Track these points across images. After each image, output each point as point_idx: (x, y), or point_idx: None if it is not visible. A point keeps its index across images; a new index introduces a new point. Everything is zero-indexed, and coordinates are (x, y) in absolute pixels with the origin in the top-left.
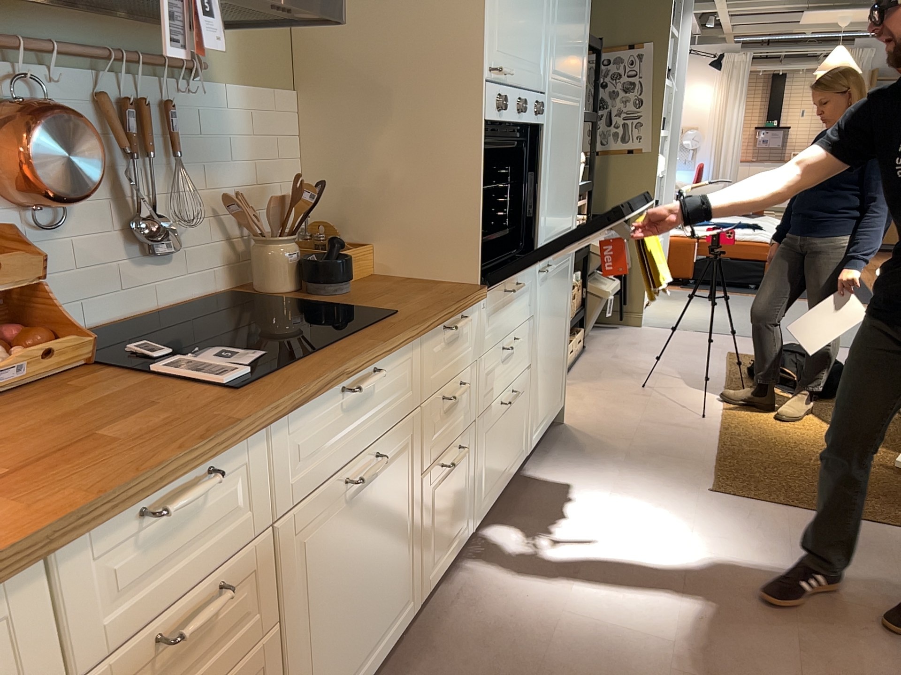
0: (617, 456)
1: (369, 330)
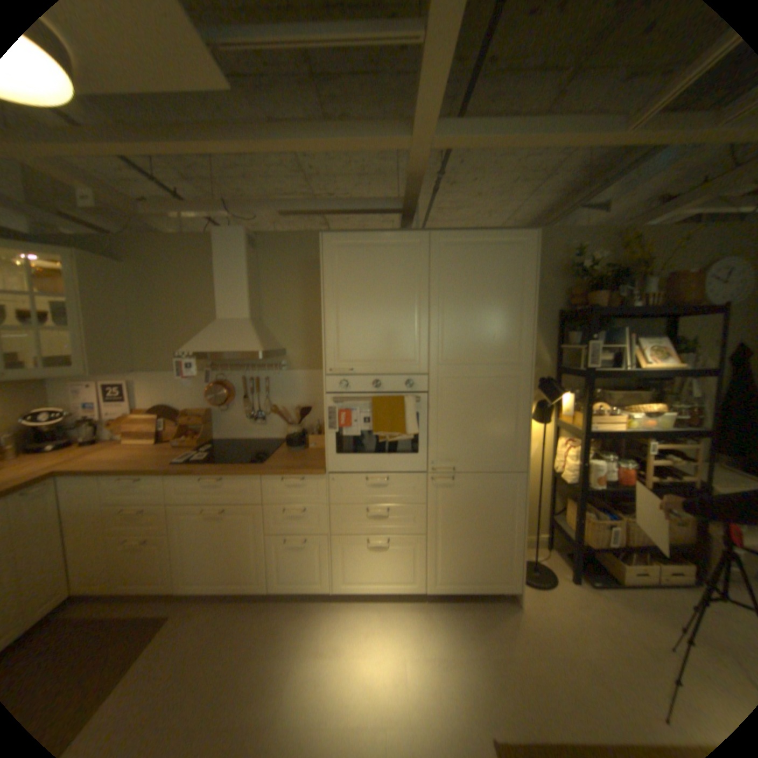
0: (499, 655)
1: (236, 465)
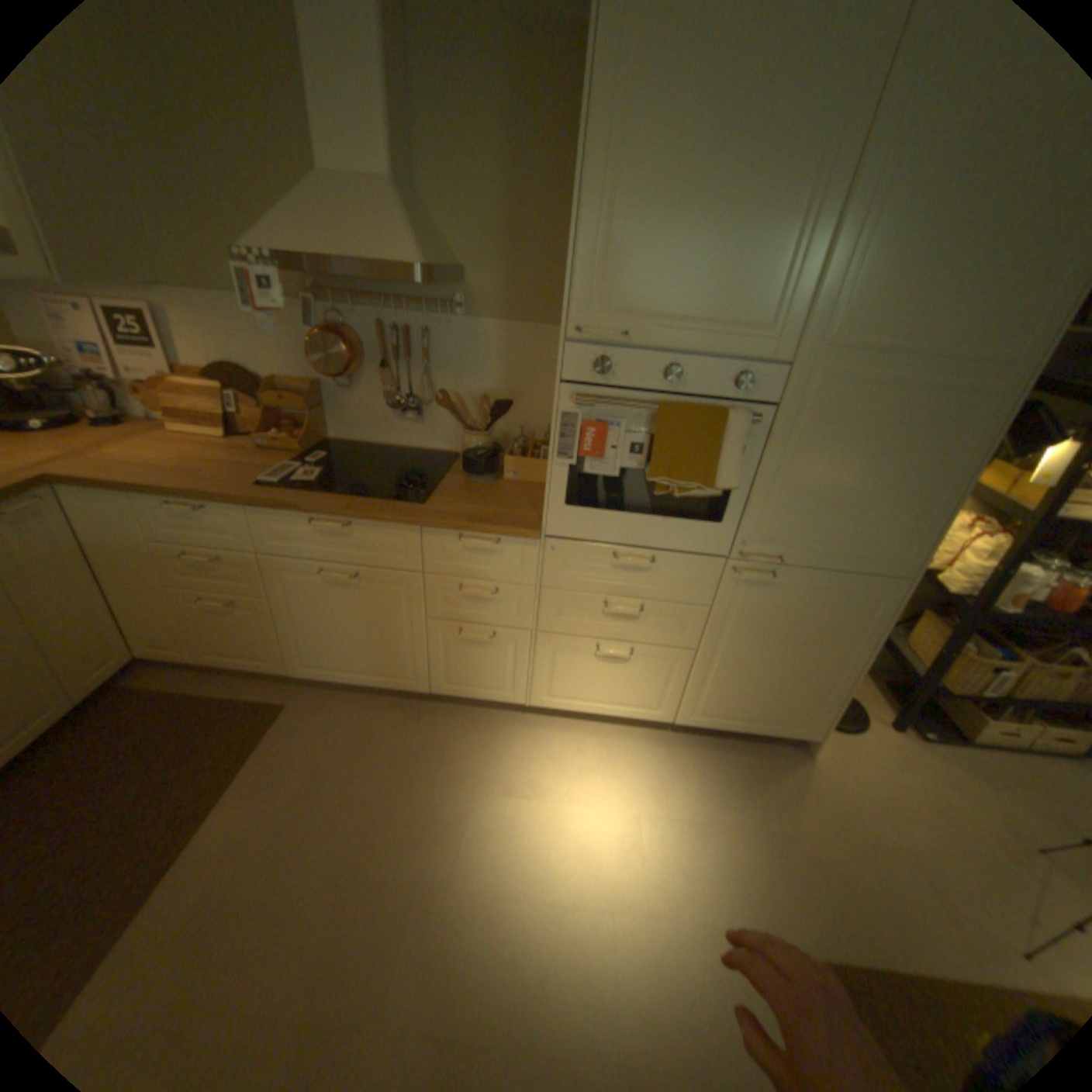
0: (777, 826)
1: (375, 501)
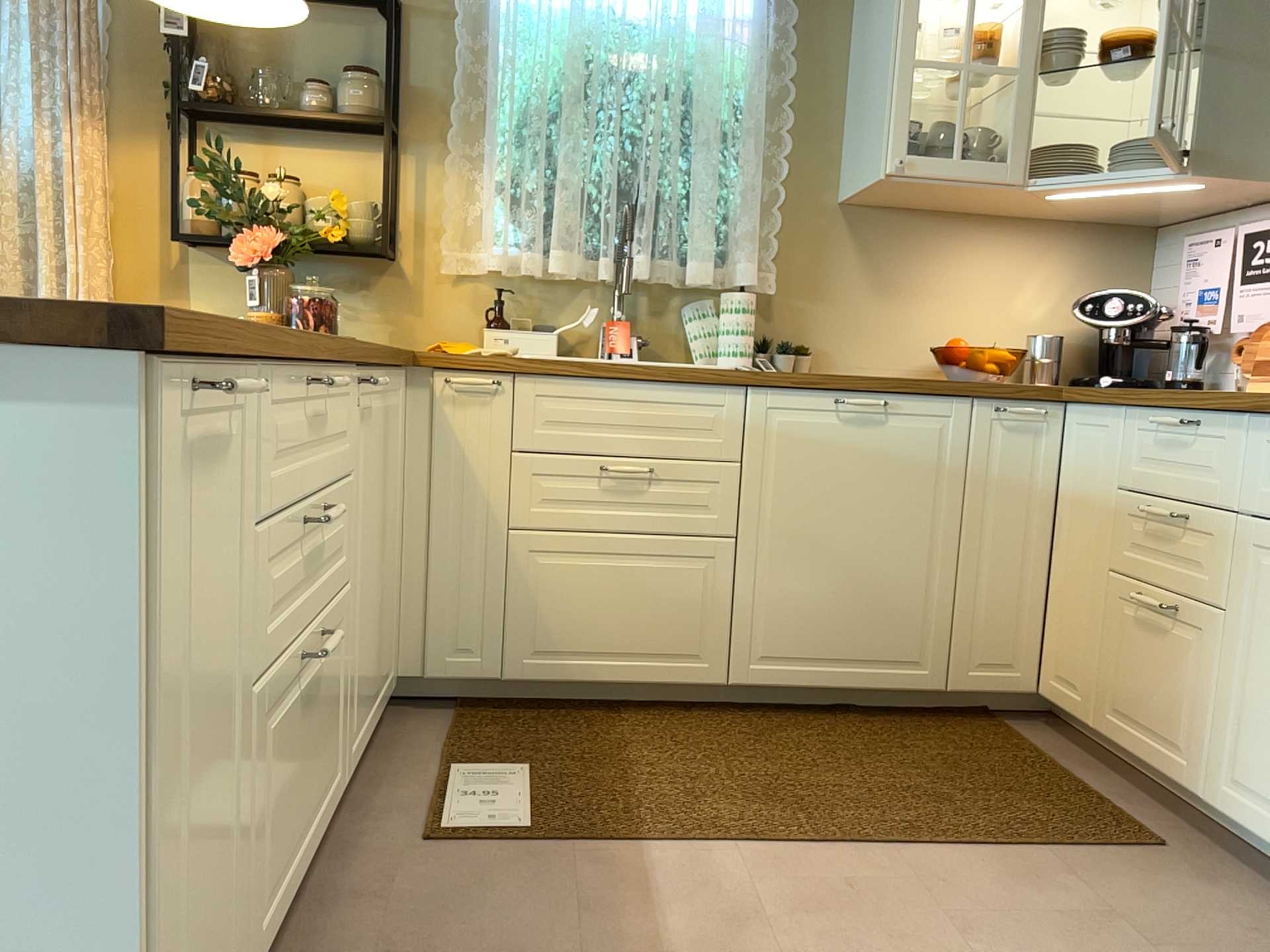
0: None
1: None
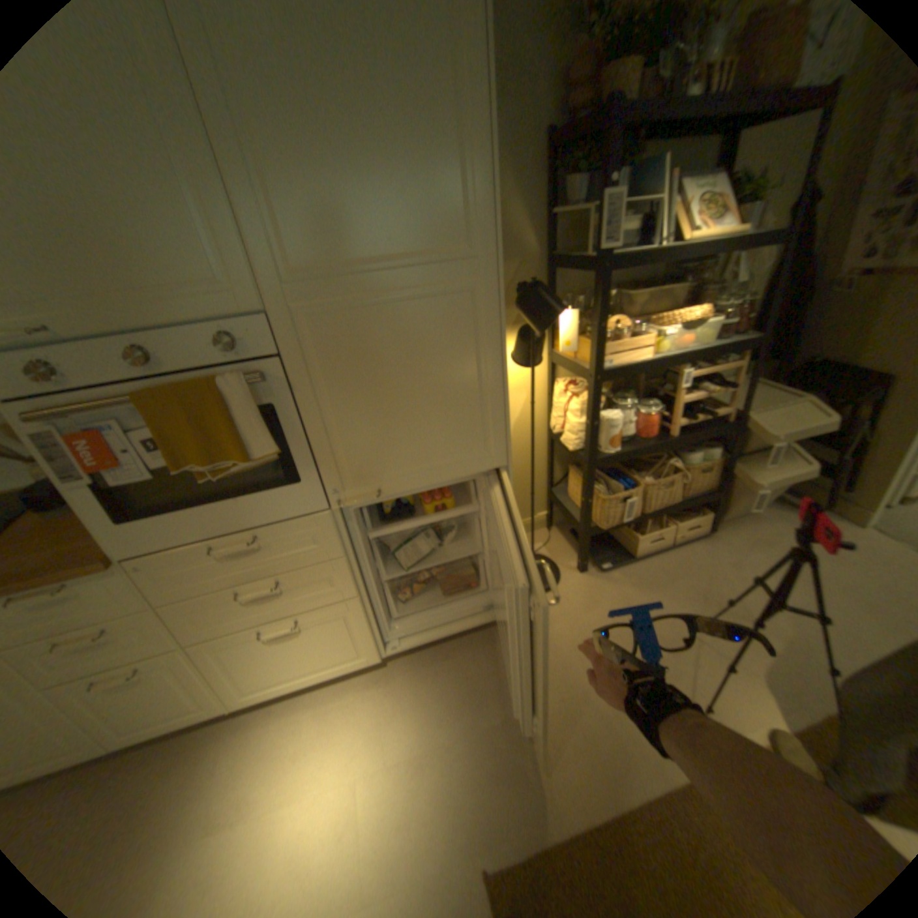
0: (487, 721)
1: None
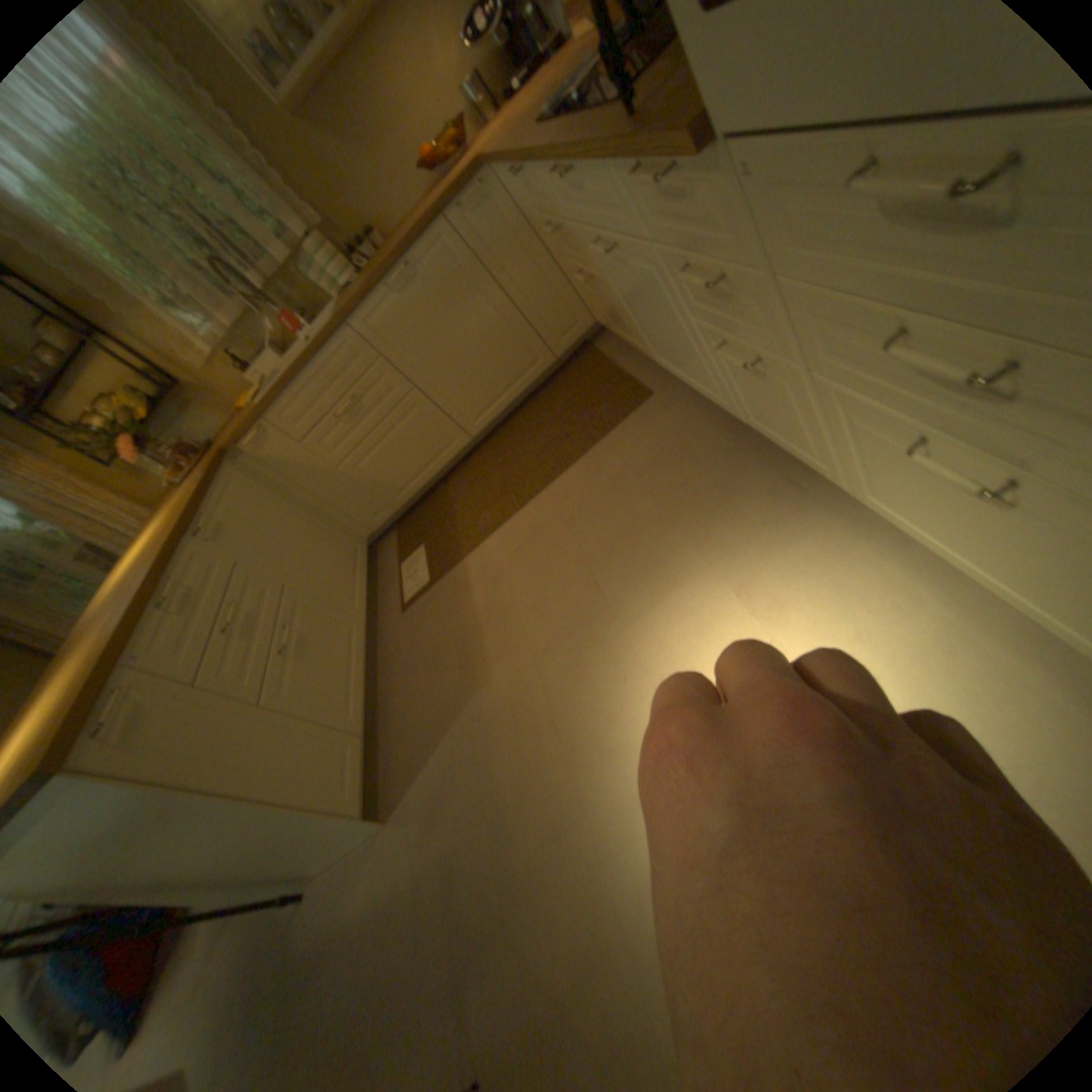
0: None
1: (582, 113)
